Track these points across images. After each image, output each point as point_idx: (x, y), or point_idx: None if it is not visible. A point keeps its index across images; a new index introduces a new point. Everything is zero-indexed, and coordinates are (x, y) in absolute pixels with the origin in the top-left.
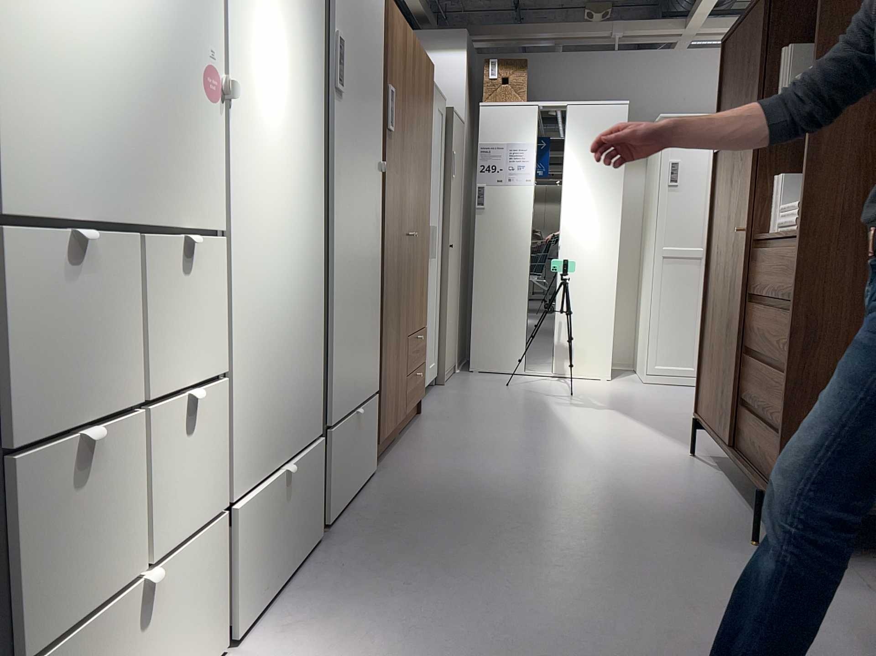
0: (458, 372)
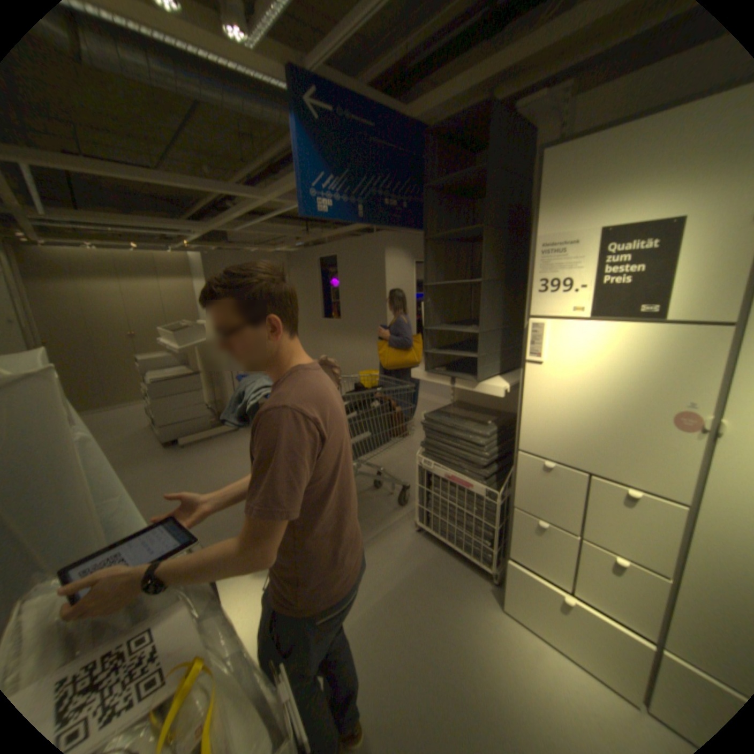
0: None
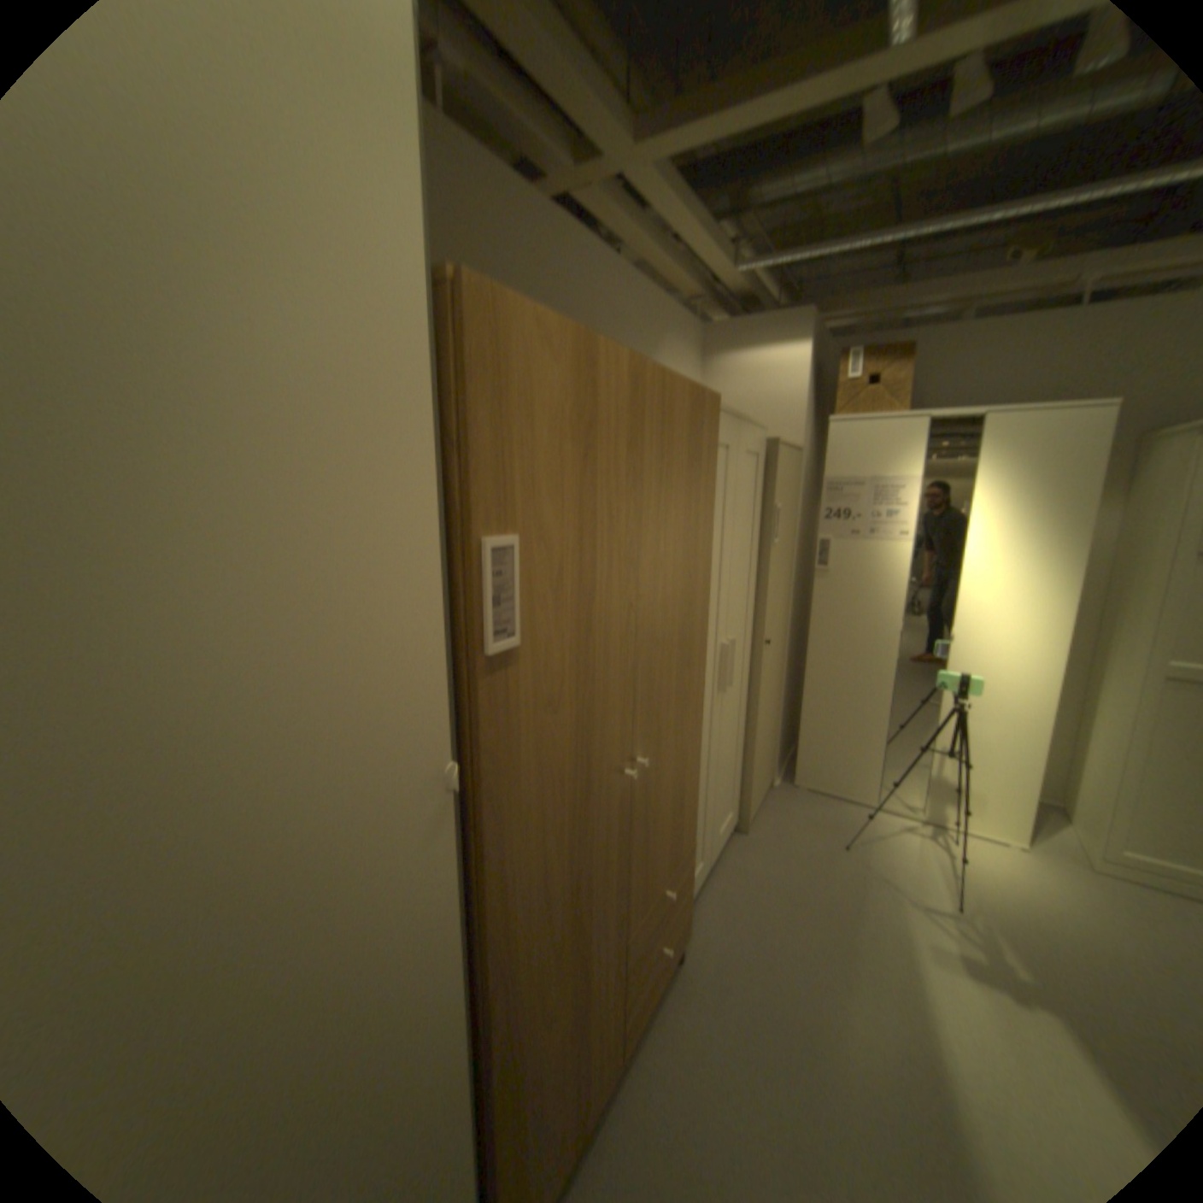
0: (776, 787)
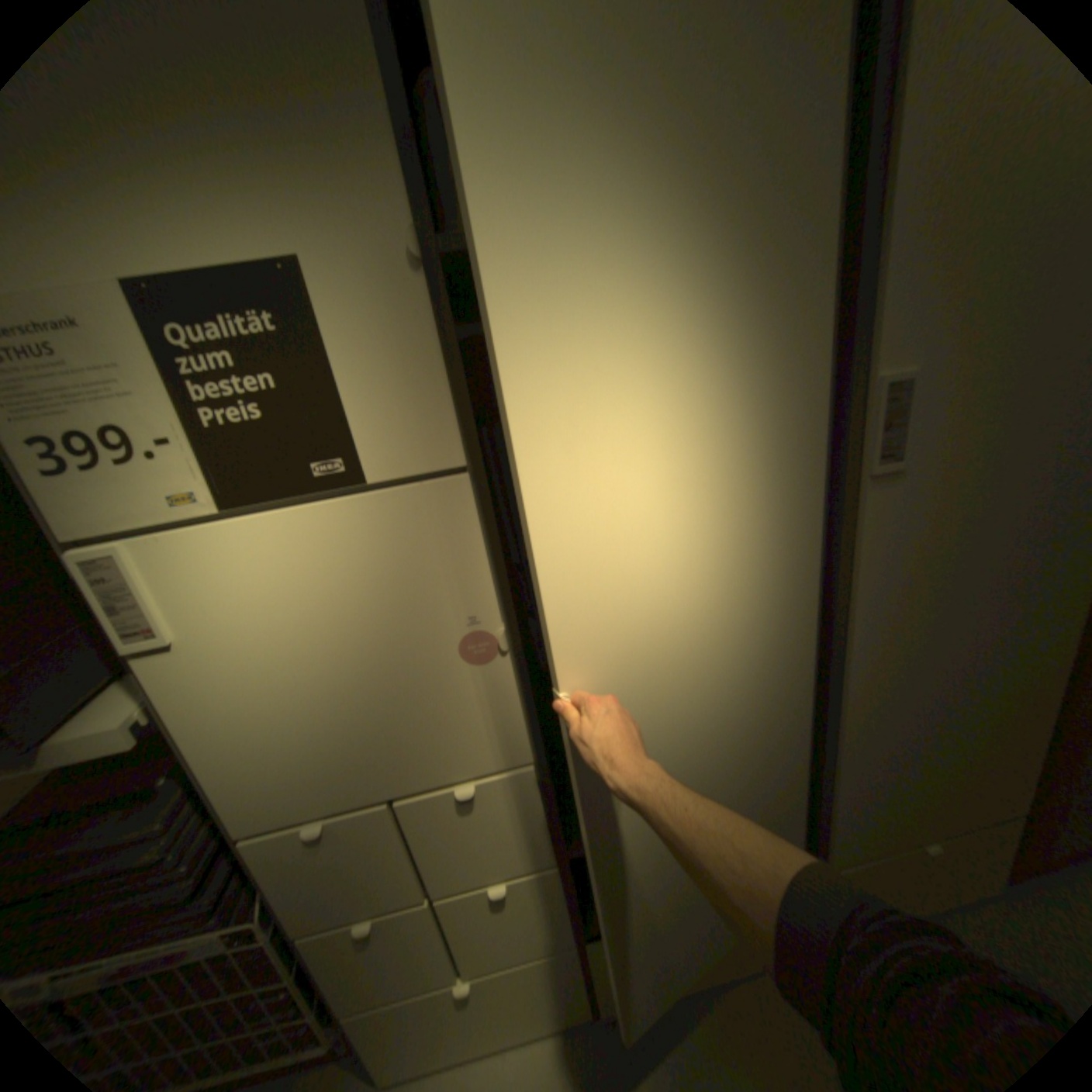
0: None
